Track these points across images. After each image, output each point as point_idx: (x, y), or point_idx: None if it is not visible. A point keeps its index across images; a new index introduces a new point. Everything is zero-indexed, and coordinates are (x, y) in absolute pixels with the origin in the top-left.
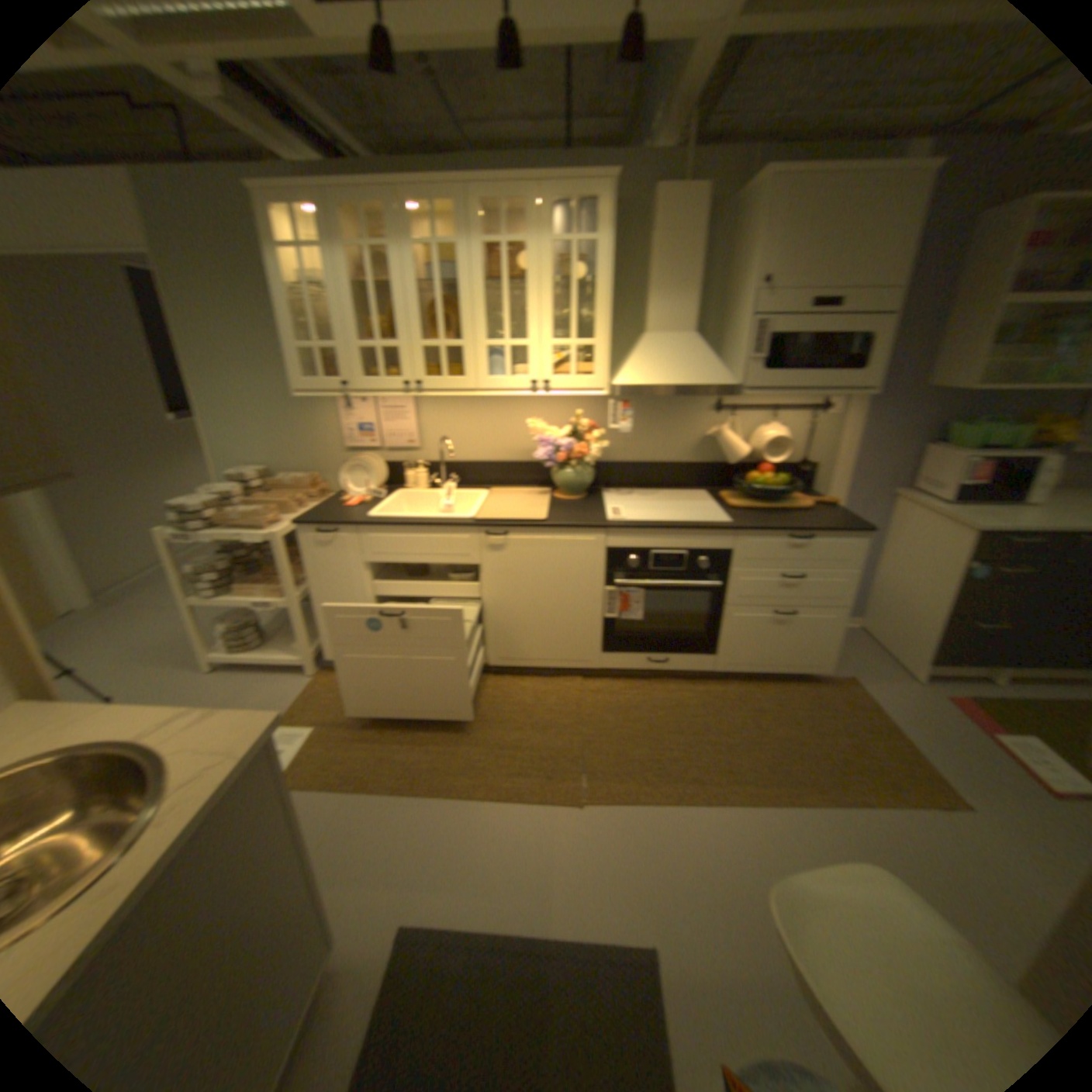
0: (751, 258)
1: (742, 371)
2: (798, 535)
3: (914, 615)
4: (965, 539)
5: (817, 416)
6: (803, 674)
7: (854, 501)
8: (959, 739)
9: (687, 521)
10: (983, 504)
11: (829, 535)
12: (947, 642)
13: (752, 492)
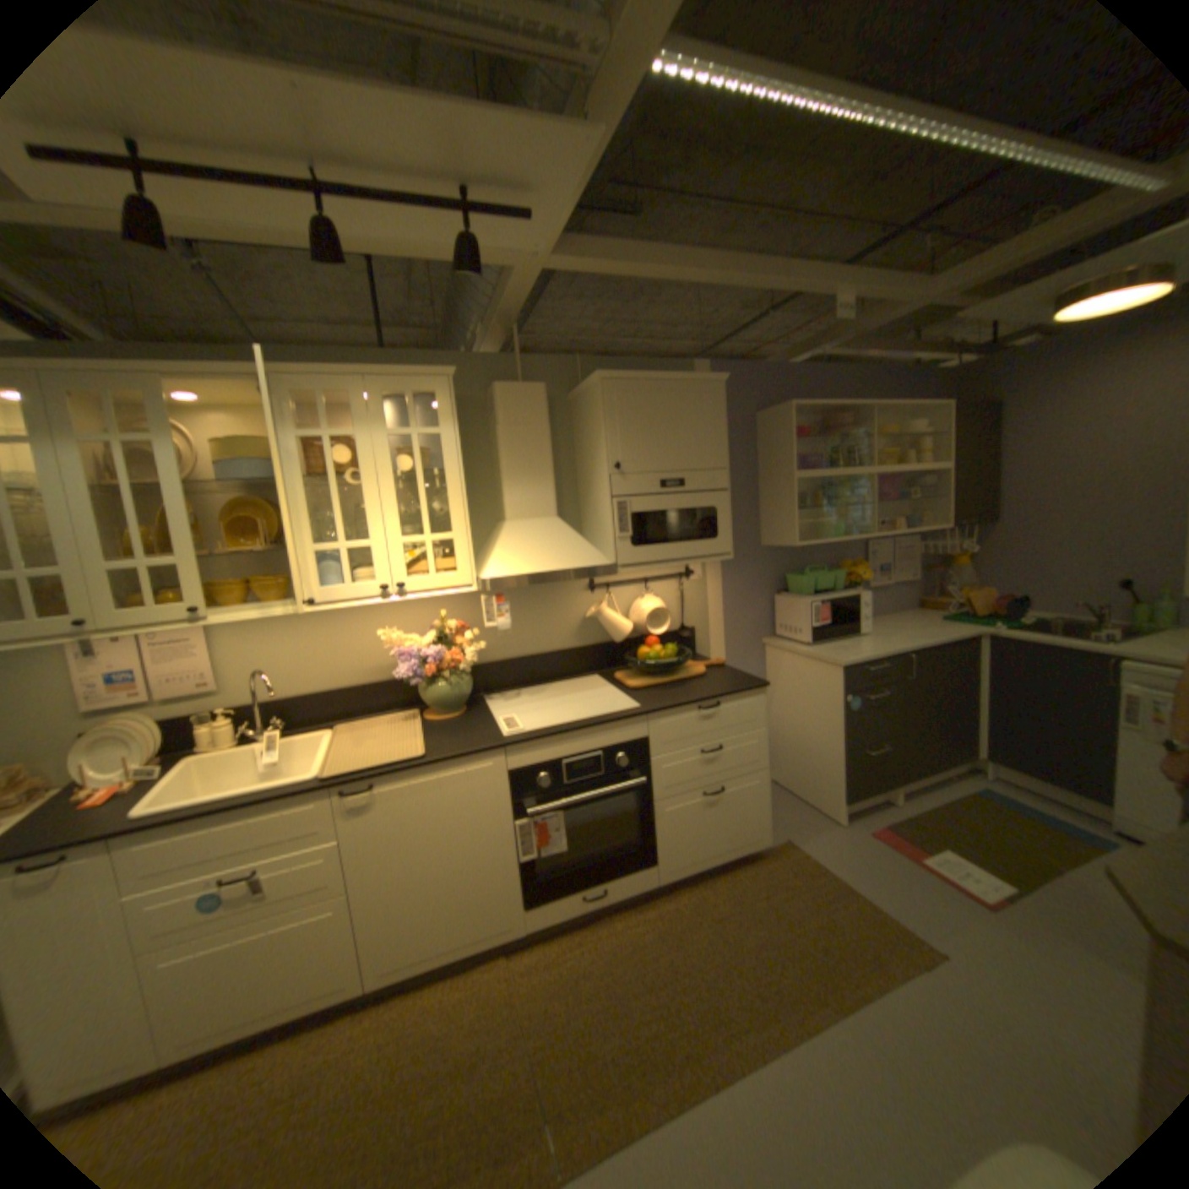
0: (599, 449)
1: (614, 551)
2: (706, 706)
3: (816, 758)
4: (835, 677)
5: (684, 584)
6: (747, 856)
7: (733, 658)
8: (899, 879)
9: (596, 716)
10: (833, 641)
11: (733, 699)
12: (852, 779)
13: (649, 668)
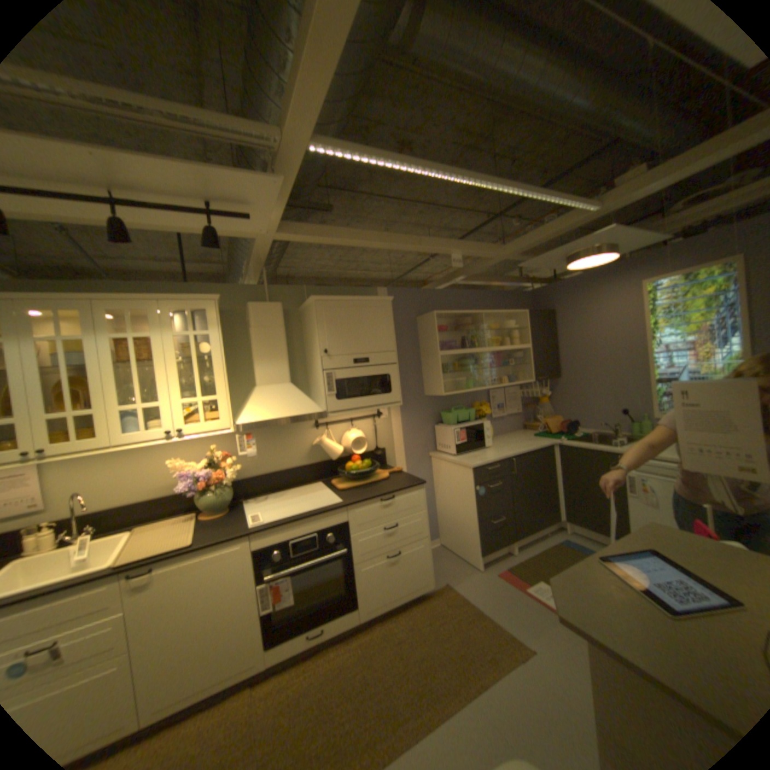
0: (315, 341)
1: (325, 403)
2: (386, 498)
3: (463, 528)
4: (468, 475)
5: (377, 421)
6: (418, 597)
7: (411, 466)
8: (512, 603)
9: (313, 510)
10: (469, 453)
11: (403, 493)
12: (483, 540)
13: (352, 476)
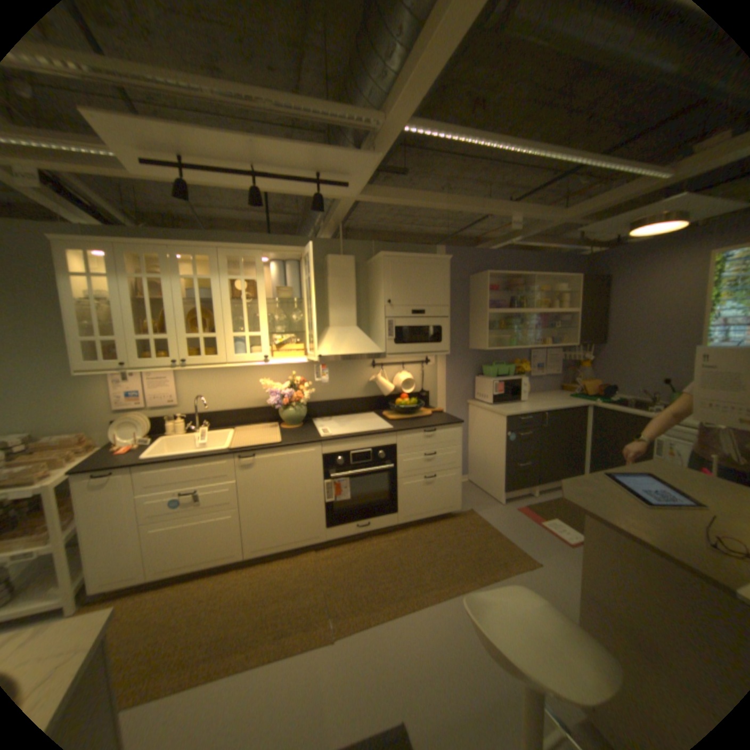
0: (380, 292)
1: (385, 346)
2: (428, 430)
3: (491, 467)
4: (502, 422)
5: (424, 367)
6: (447, 513)
7: (450, 410)
8: (527, 530)
9: (369, 431)
10: (505, 404)
11: (443, 428)
12: (508, 478)
13: (400, 410)
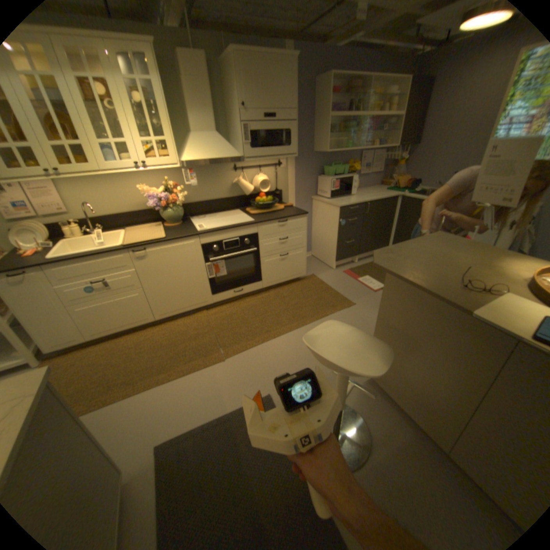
0: (234, 93)
1: (242, 150)
2: (281, 221)
3: (327, 245)
4: (336, 211)
5: (277, 169)
6: (296, 278)
7: (298, 204)
8: (348, 284)
9: (236, 224)
10: (339, 197)
11: (293, 219)
12: (338, 251)
13: (260, 206)
